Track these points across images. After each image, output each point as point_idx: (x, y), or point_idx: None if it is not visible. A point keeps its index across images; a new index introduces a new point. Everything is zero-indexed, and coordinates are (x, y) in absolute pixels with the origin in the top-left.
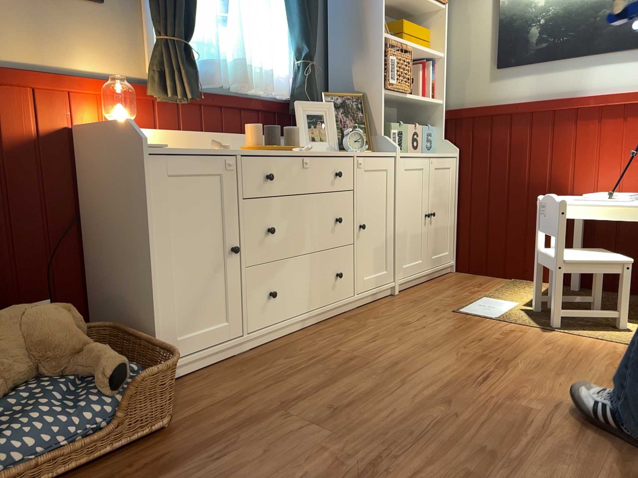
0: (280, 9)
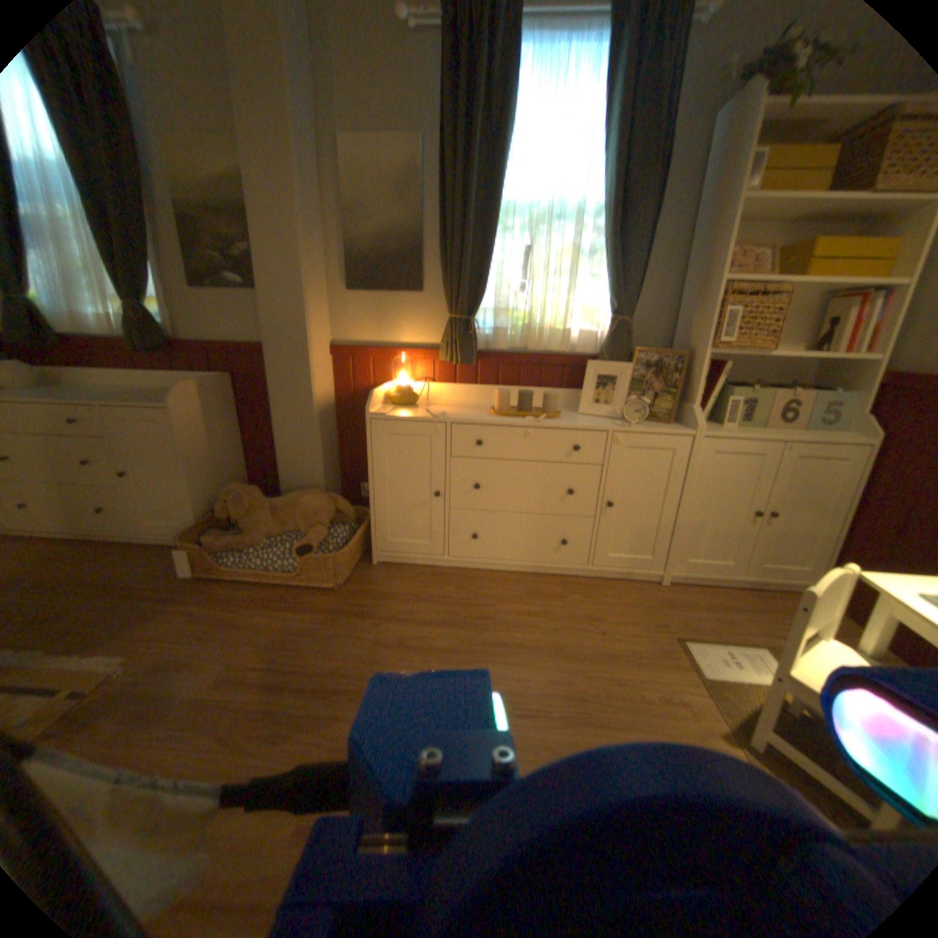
0: (599, 260)
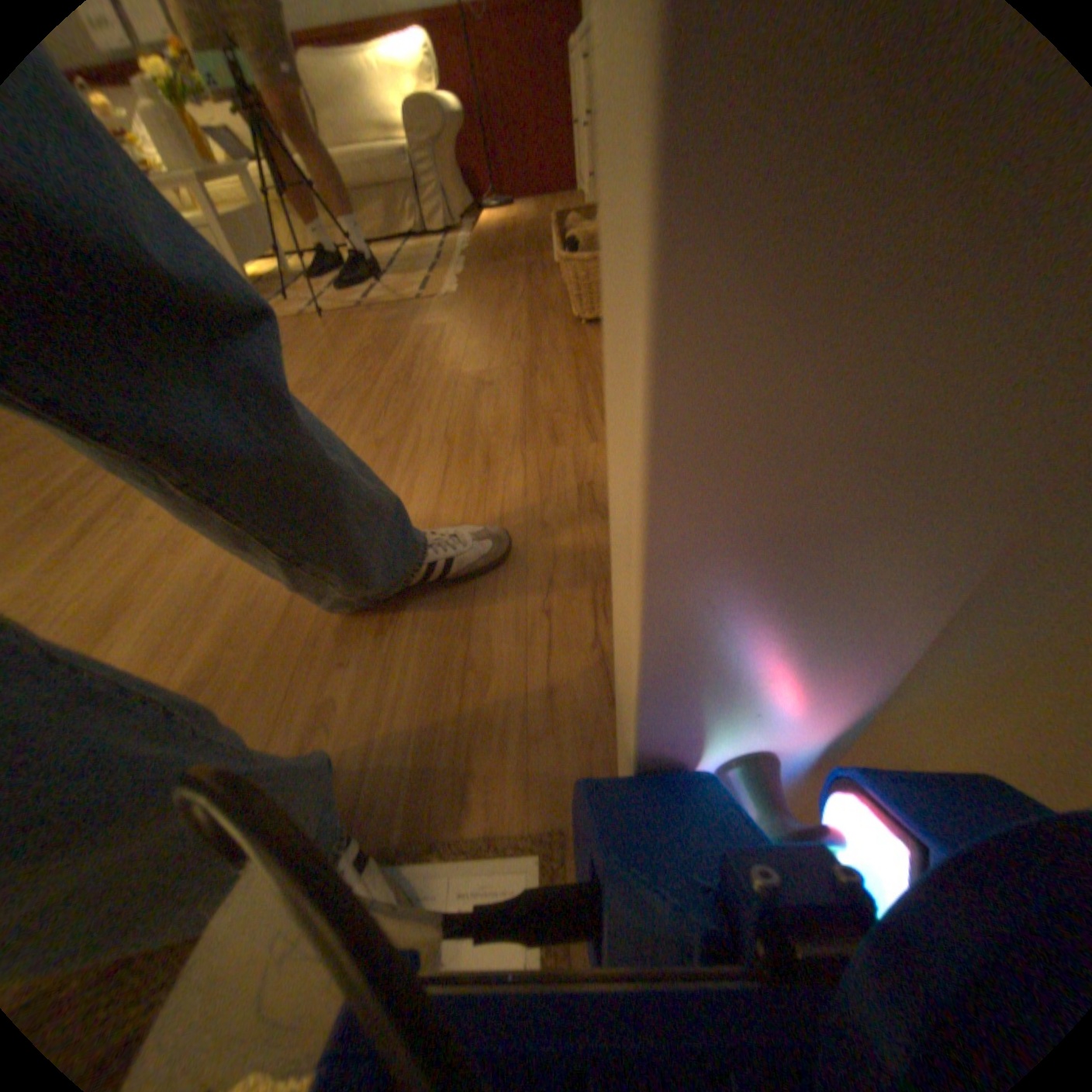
0: None
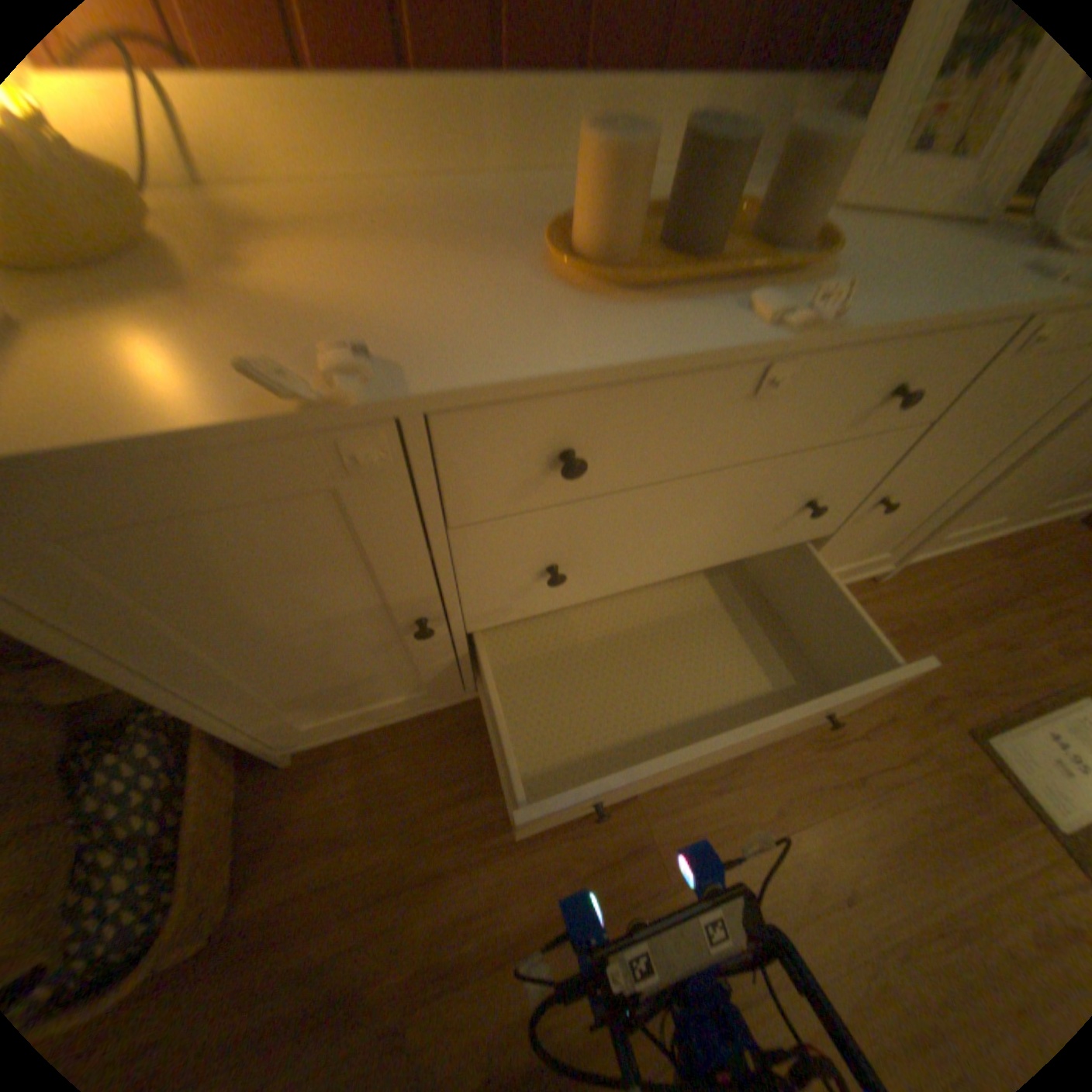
0: None
